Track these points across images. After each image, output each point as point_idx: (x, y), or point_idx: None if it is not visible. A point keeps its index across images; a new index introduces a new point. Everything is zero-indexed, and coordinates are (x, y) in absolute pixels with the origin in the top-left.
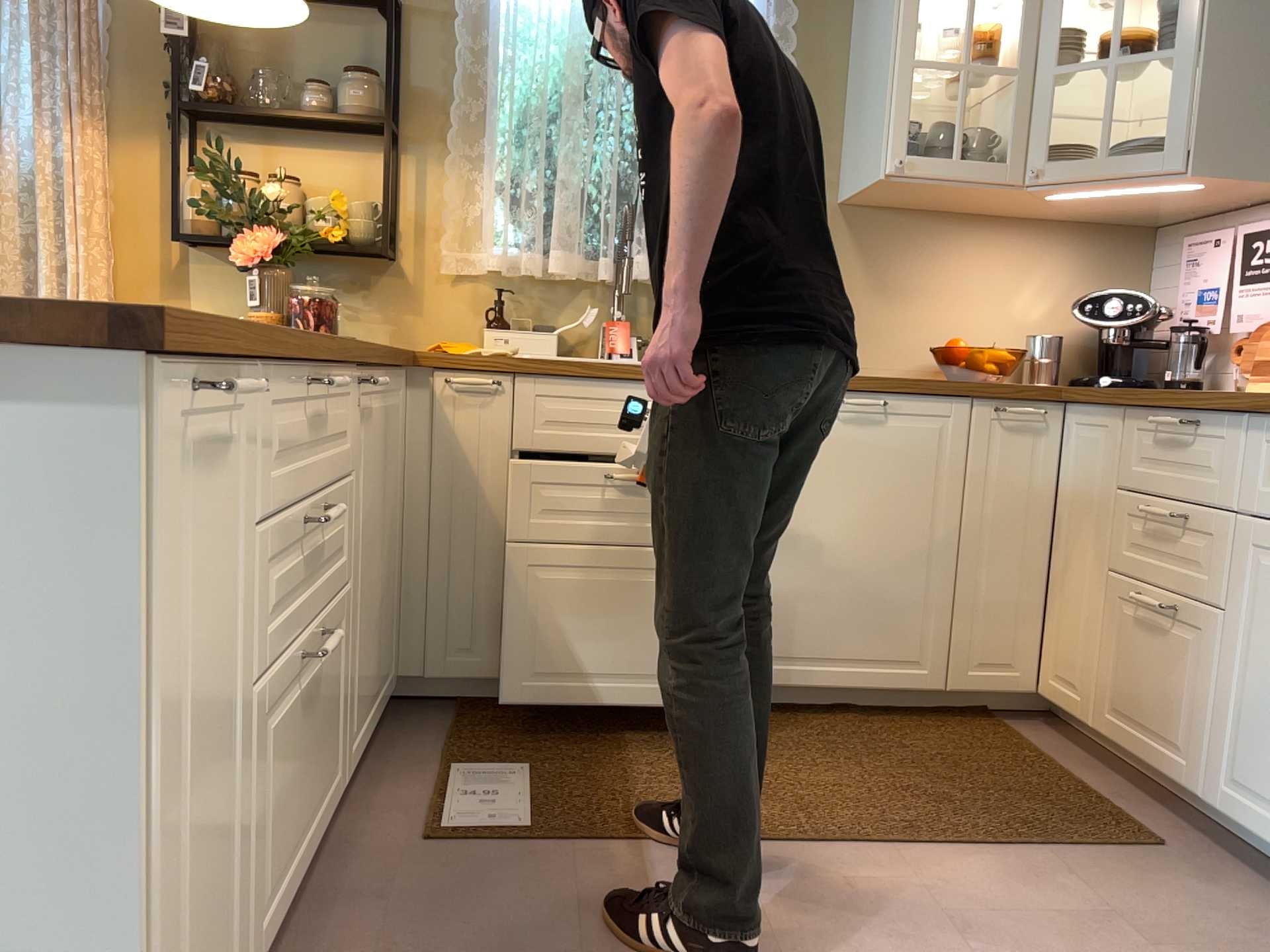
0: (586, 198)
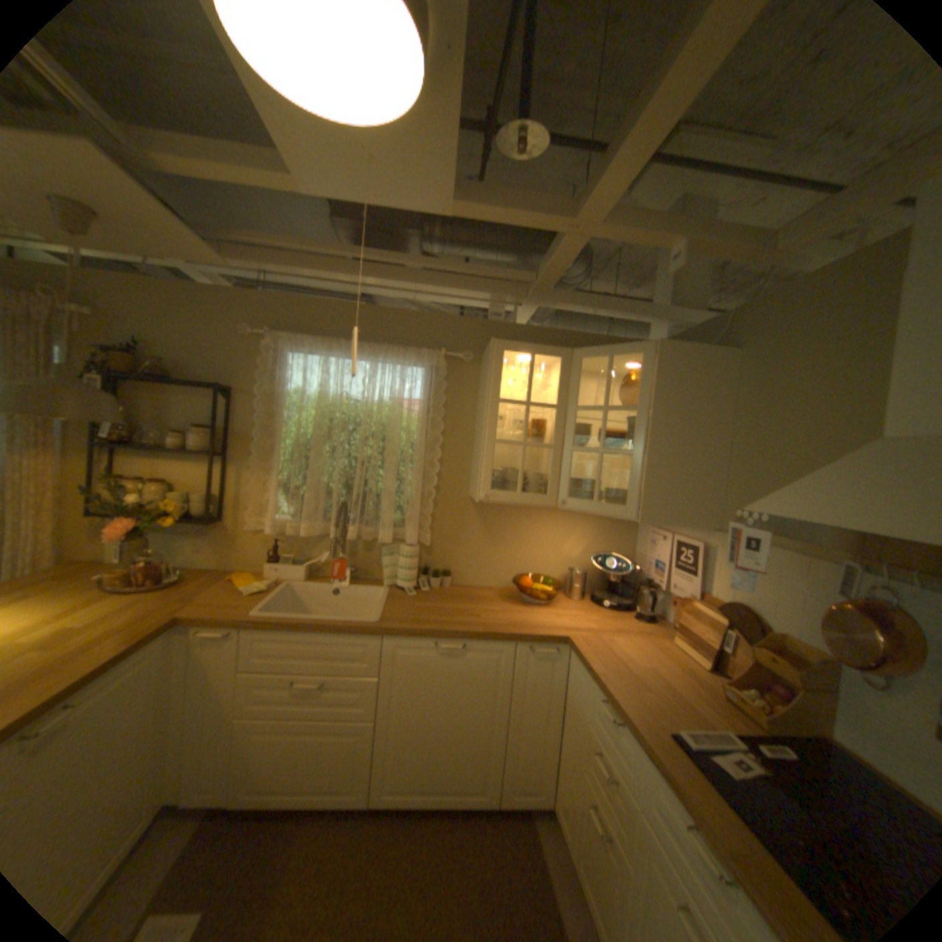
0: (324, 494)
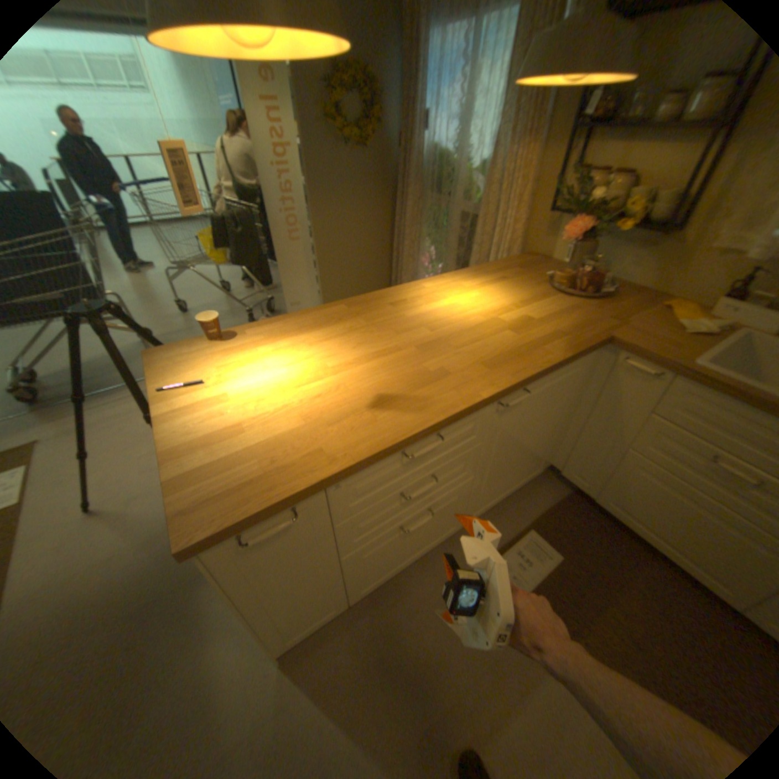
0: None
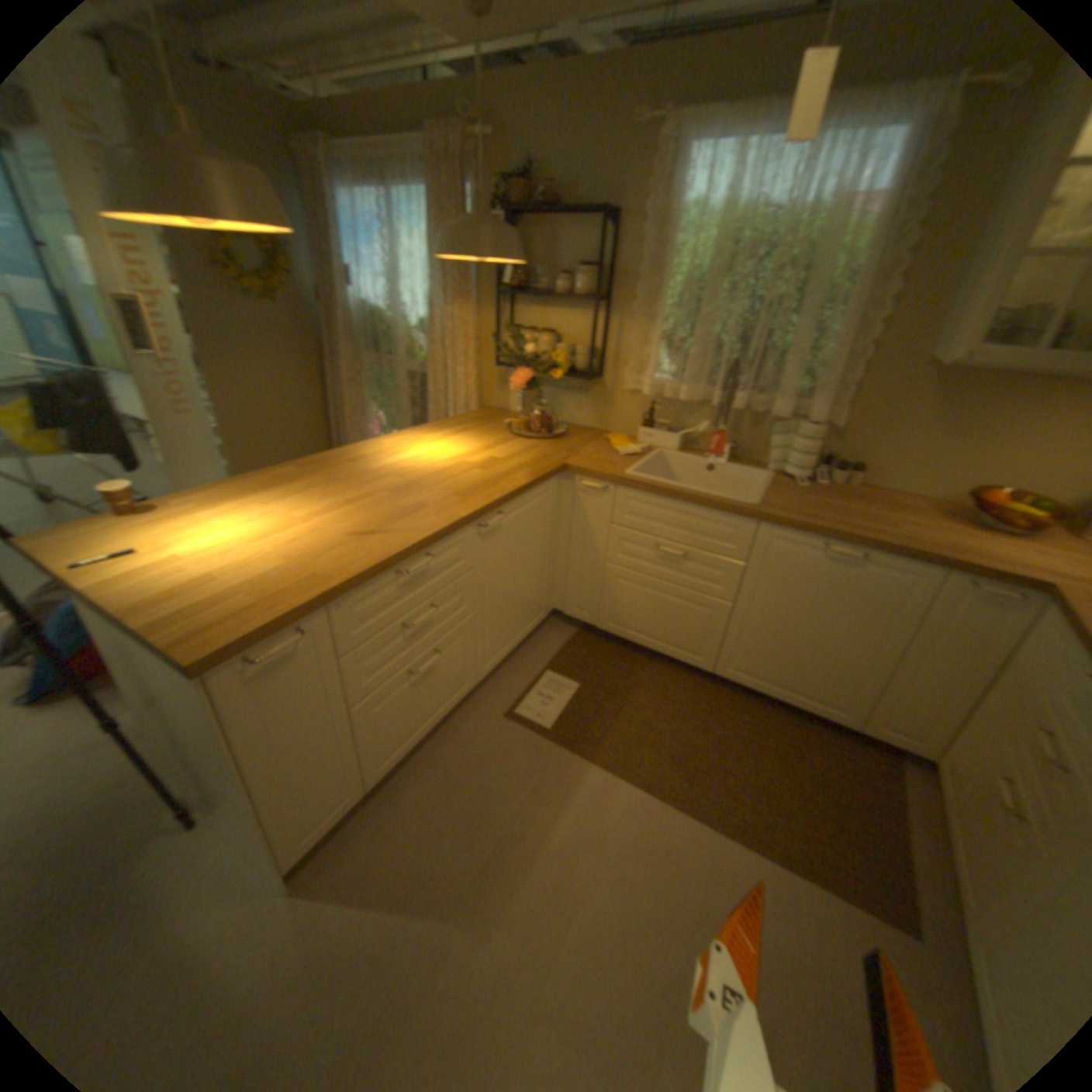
0: (714, 348)
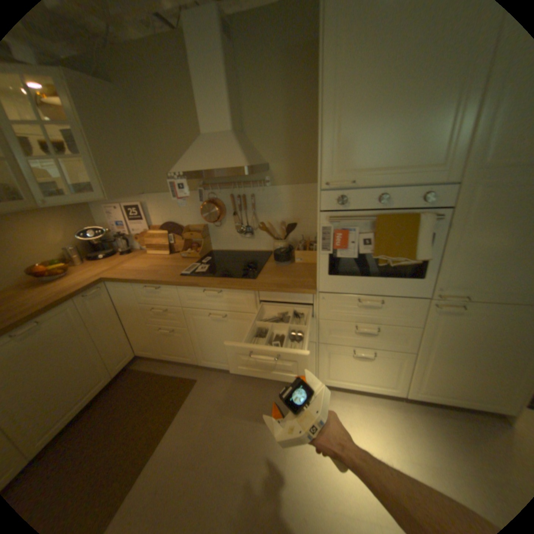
0: None
